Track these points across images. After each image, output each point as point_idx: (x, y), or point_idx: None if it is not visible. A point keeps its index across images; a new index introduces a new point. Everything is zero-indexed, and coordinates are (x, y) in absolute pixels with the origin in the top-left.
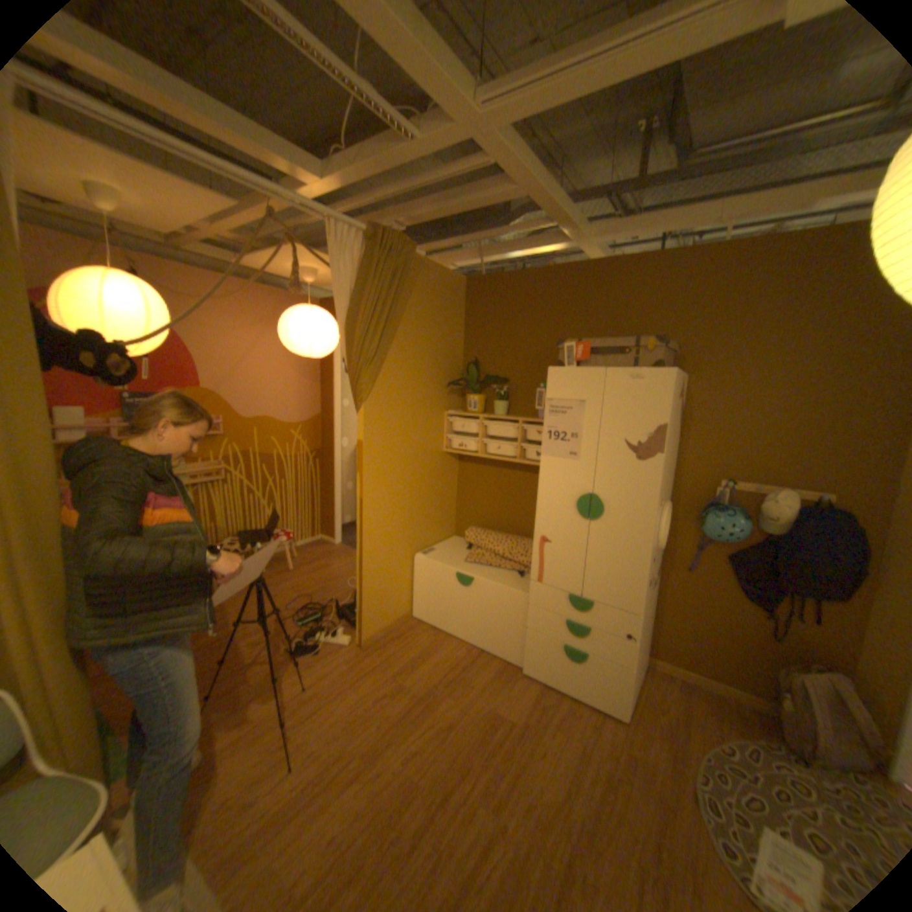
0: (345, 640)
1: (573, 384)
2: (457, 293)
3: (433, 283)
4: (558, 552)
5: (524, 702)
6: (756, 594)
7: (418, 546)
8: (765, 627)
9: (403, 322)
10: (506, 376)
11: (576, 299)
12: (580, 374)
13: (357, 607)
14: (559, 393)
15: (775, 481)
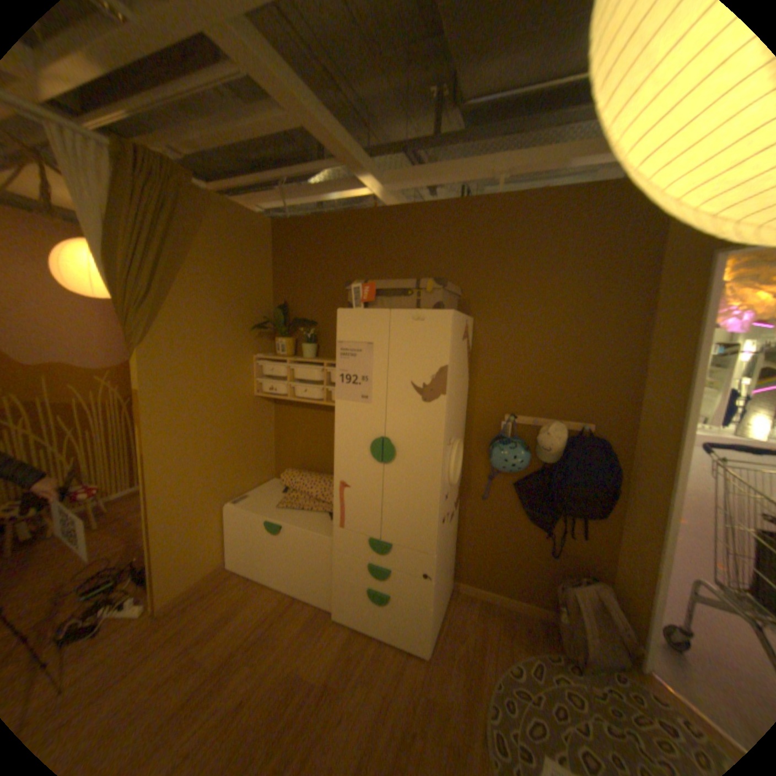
0: (139, 610)
1: (361, 326)
2: (261, 235)
3: (228, 222)
4: (357, 496)
5: (329, 654)
6: (537, 517)
7: (229, 495)
8: (546, 545)
9: (190, 261)
10: (315, 320)
11: (374, 245)
12: (367, 316)
13: (147, 574)
14: (349, 336)
15: (548, 413)
